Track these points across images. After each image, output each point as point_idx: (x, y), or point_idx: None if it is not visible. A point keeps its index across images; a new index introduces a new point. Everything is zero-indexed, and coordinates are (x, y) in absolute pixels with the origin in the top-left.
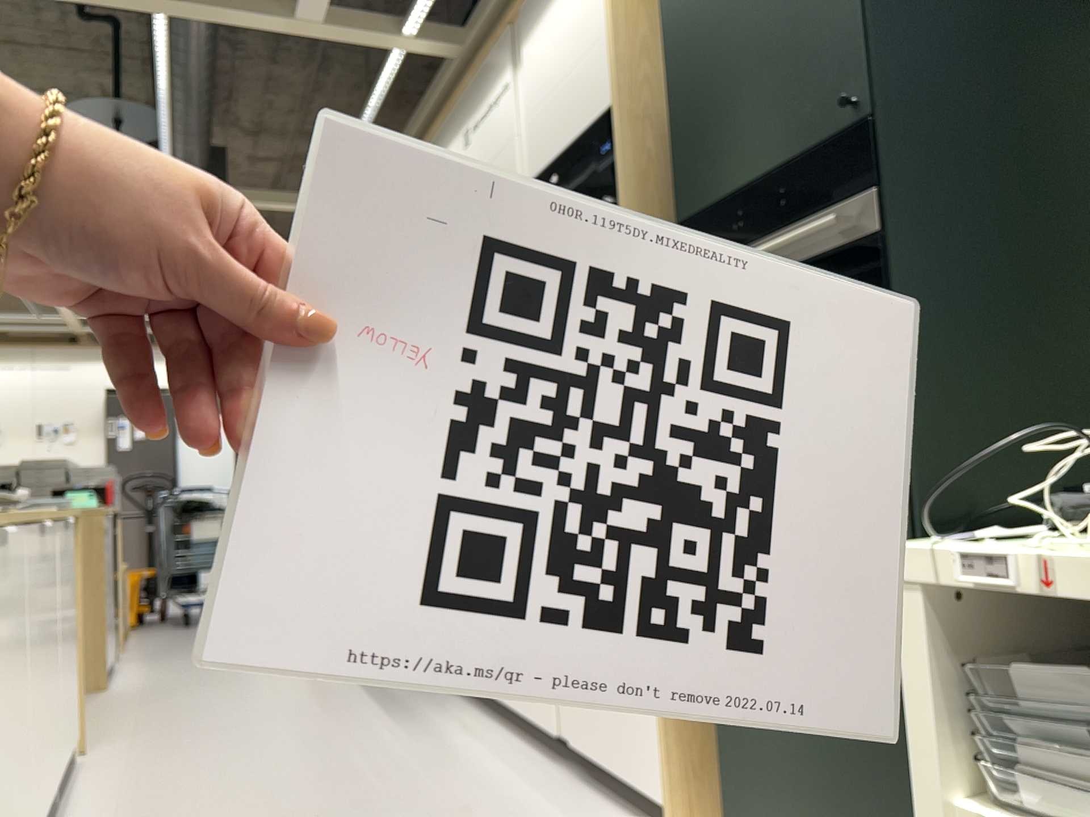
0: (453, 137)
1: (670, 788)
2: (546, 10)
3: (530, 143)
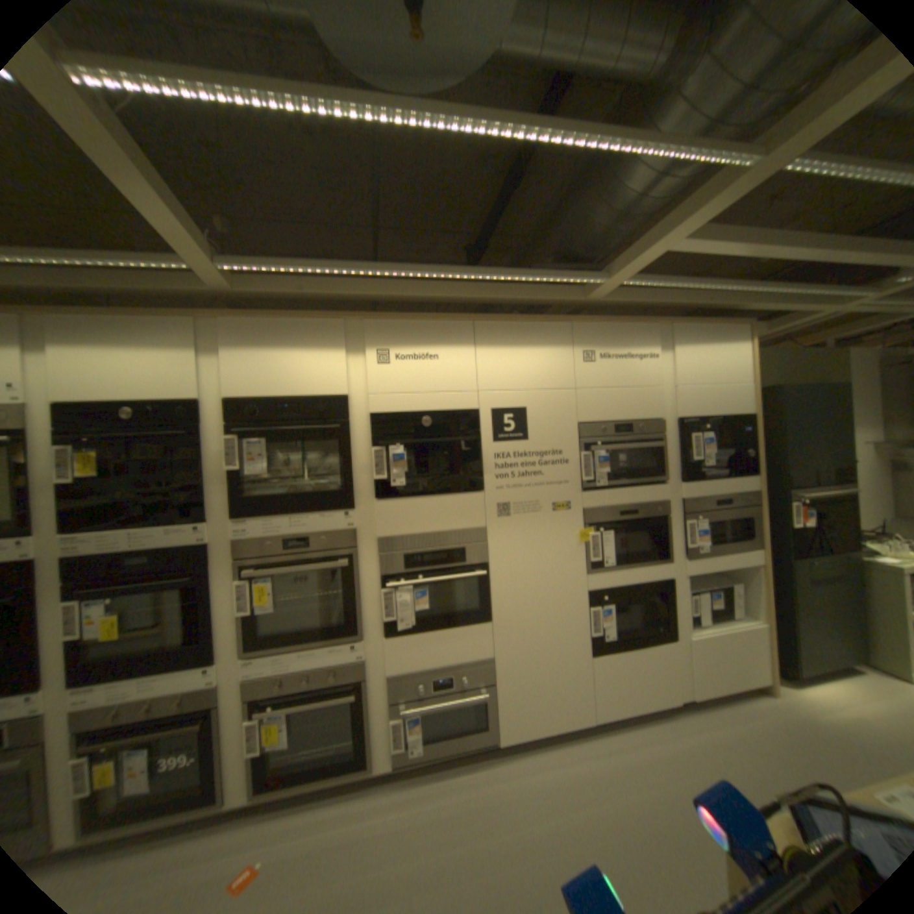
0: (561, 344)
1: (769, 677)
2: (701, 344)
3: (680, 399)
